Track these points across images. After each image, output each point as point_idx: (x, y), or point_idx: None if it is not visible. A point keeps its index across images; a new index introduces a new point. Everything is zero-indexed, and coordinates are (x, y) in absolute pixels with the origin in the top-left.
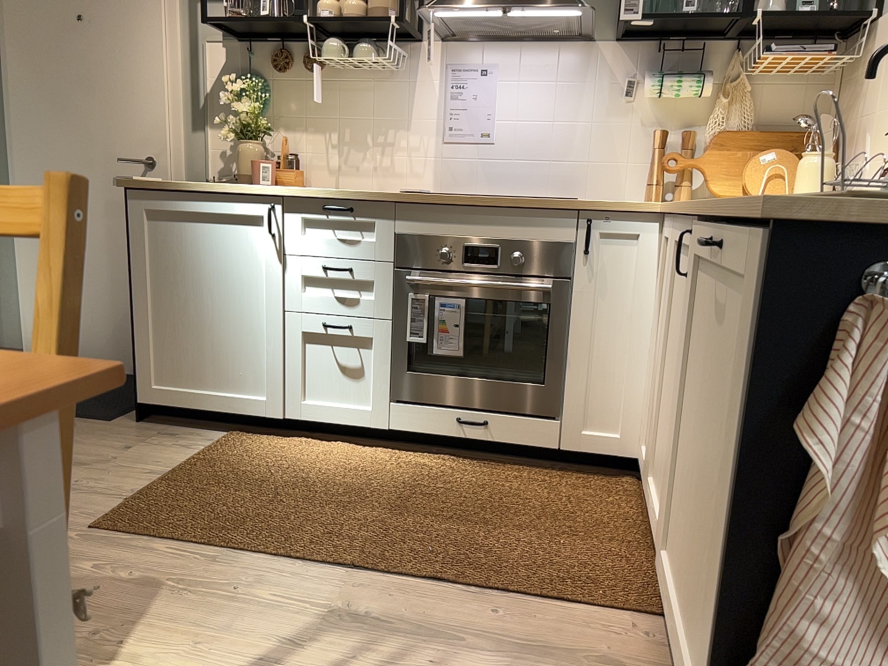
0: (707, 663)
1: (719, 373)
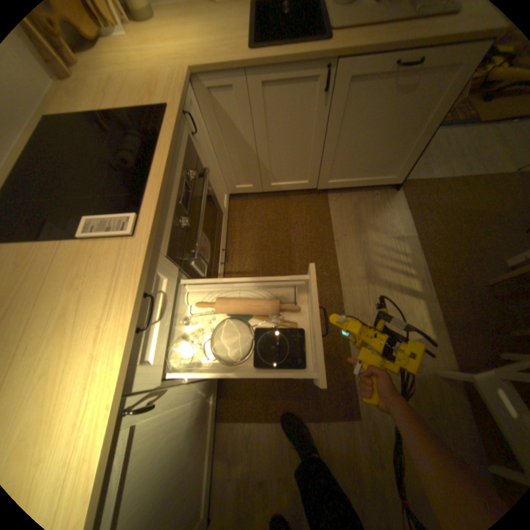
0: (387, 173)
1: (389, 108)
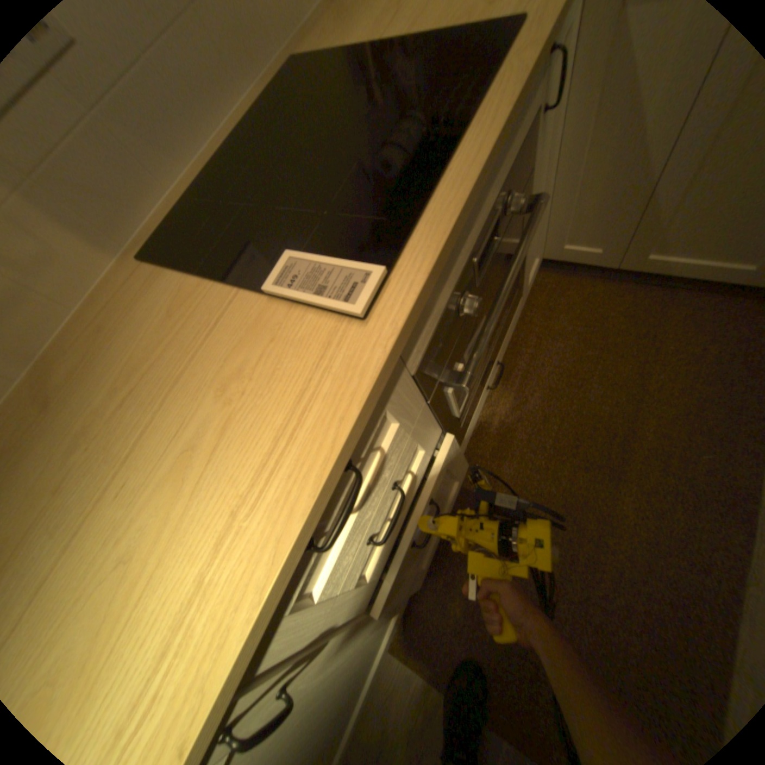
0: None
1: None
